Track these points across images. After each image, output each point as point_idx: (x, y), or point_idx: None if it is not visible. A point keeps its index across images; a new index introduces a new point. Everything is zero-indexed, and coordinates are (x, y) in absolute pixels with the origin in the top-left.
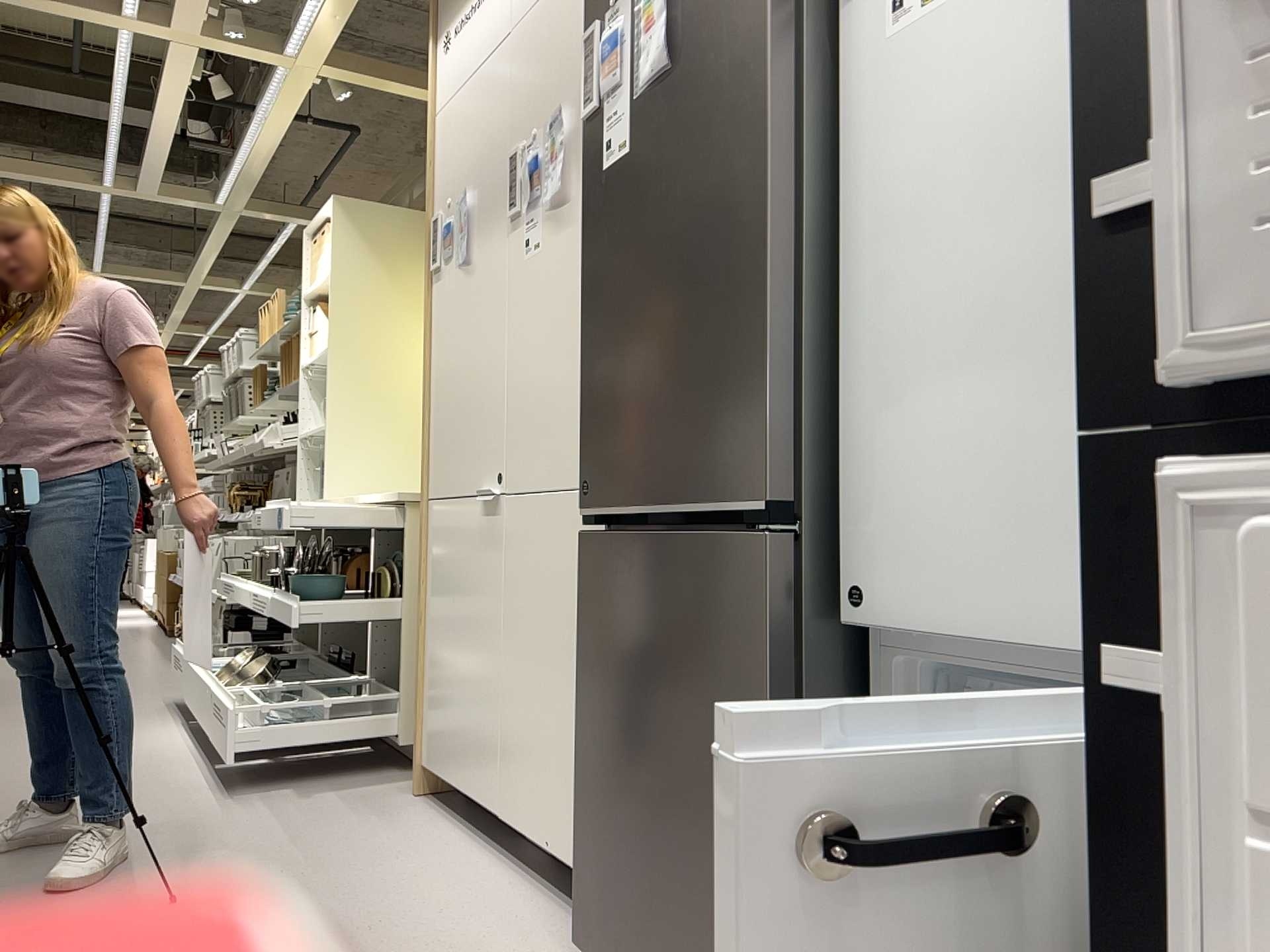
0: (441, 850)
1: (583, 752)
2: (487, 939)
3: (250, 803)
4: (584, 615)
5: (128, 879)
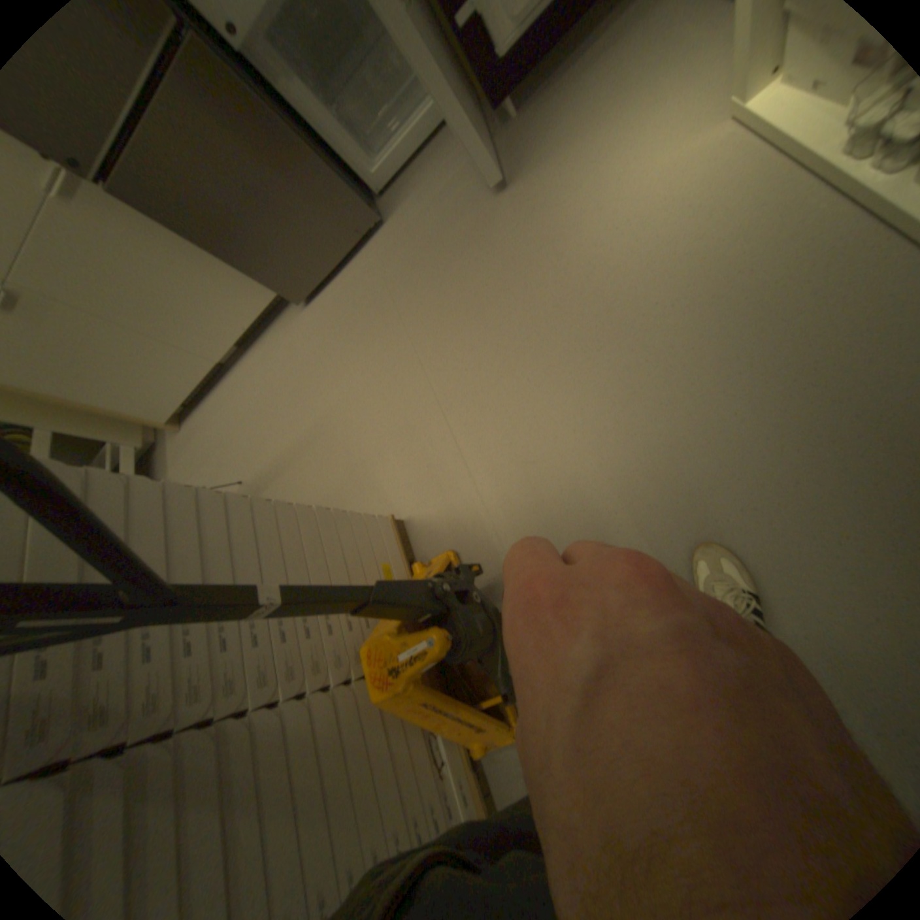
0: (226, 394)
1: (227, 255)
2: (283, 346)
3: None
4: (158, 213)
5: None
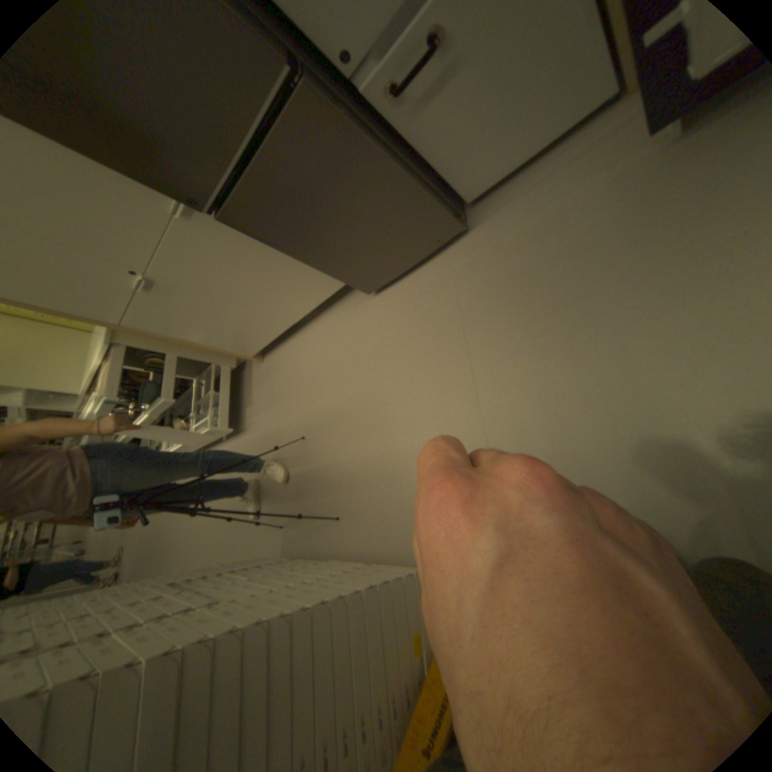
0: (299, 348)
1: (313, 261)
2: (351, 327)
3: (253, 422)
4: (258, 234)
5: (286, 455)
